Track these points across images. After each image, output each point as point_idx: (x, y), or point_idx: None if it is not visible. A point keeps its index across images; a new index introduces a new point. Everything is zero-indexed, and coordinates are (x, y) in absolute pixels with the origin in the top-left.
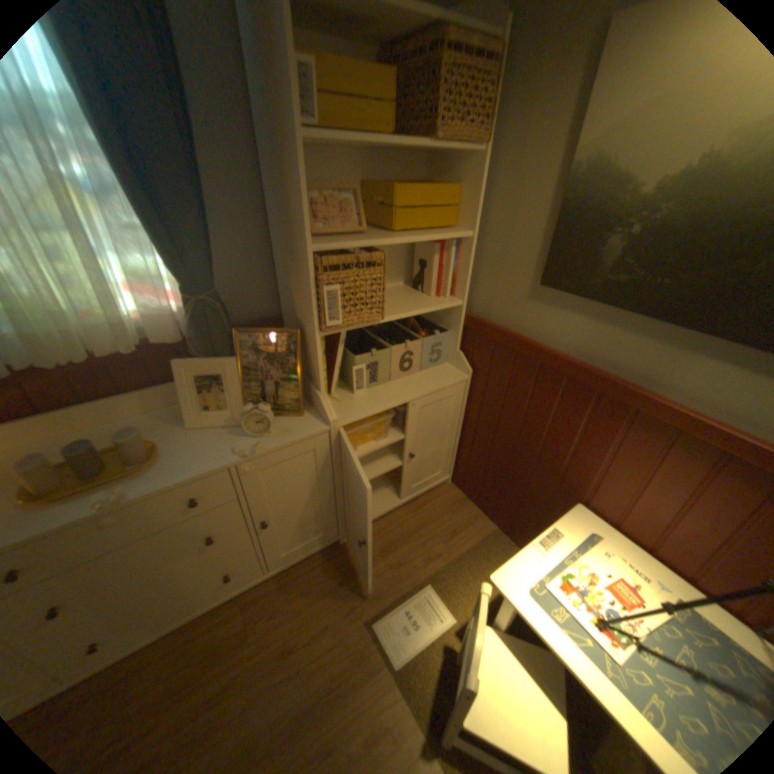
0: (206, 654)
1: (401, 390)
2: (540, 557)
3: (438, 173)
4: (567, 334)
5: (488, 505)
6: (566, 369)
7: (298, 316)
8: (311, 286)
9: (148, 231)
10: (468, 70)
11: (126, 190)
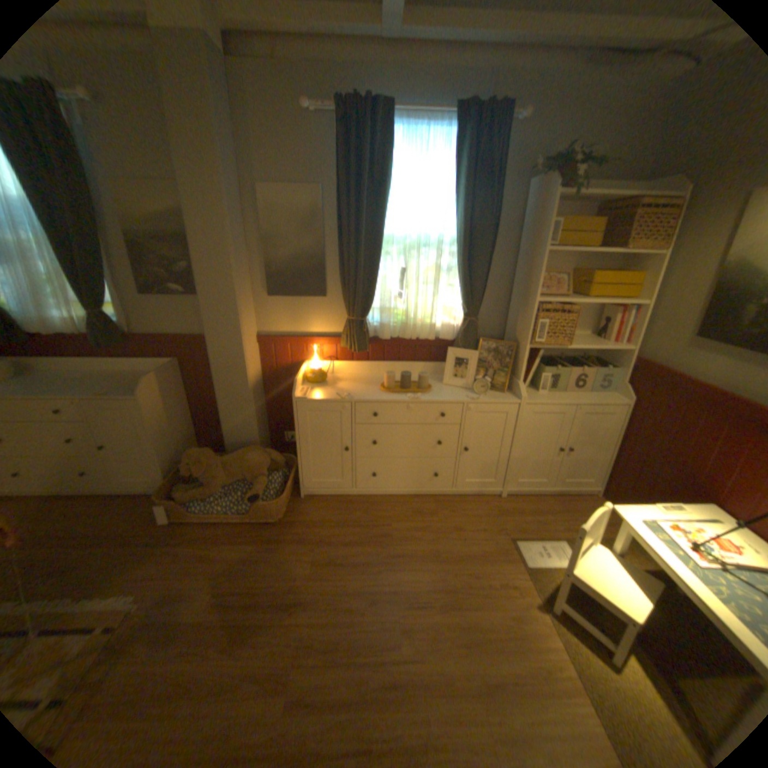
0: (415, 512)
1: (572, 398)
2: (660, 513)
3: (630, 265)
4: (715, 371)
5: None
6: (710, 394)
7: (516, 337)
8: (531, 319)
9: (460, 287)
10: (660, 210)
11: (459, 270)
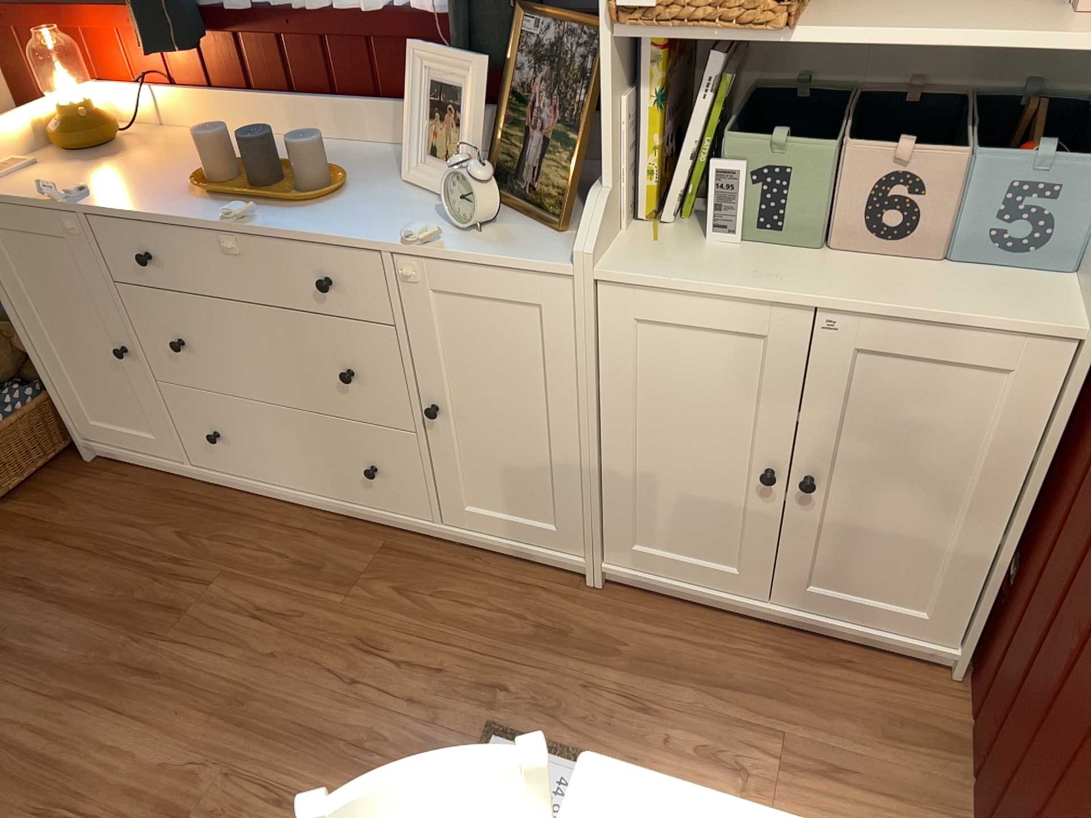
0: (307, 561)
1: (831, 272)
2: None
3: None
4: None
5: (992, 788)
6: None
7: None
8: None
9: None
10: None
11: None
